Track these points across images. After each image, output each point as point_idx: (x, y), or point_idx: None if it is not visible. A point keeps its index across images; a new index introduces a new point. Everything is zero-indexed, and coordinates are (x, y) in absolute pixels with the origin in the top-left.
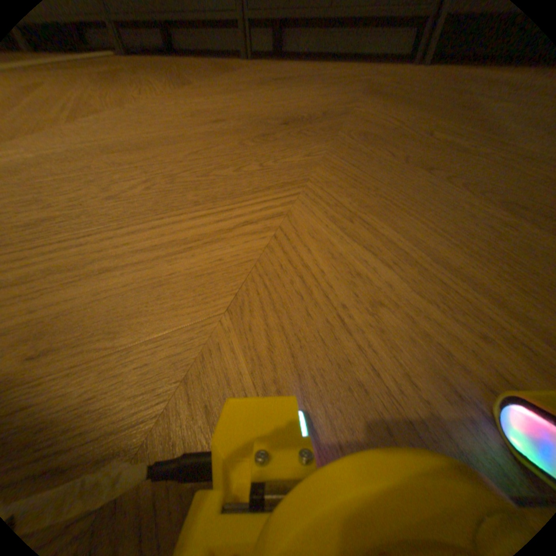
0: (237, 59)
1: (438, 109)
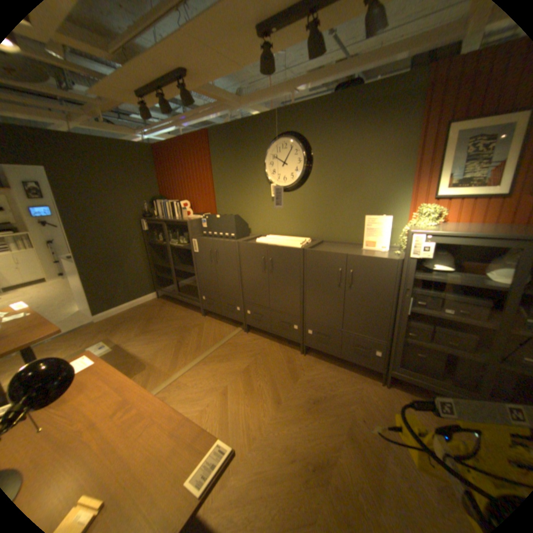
0: (298, 356)
1: (366, 470)
